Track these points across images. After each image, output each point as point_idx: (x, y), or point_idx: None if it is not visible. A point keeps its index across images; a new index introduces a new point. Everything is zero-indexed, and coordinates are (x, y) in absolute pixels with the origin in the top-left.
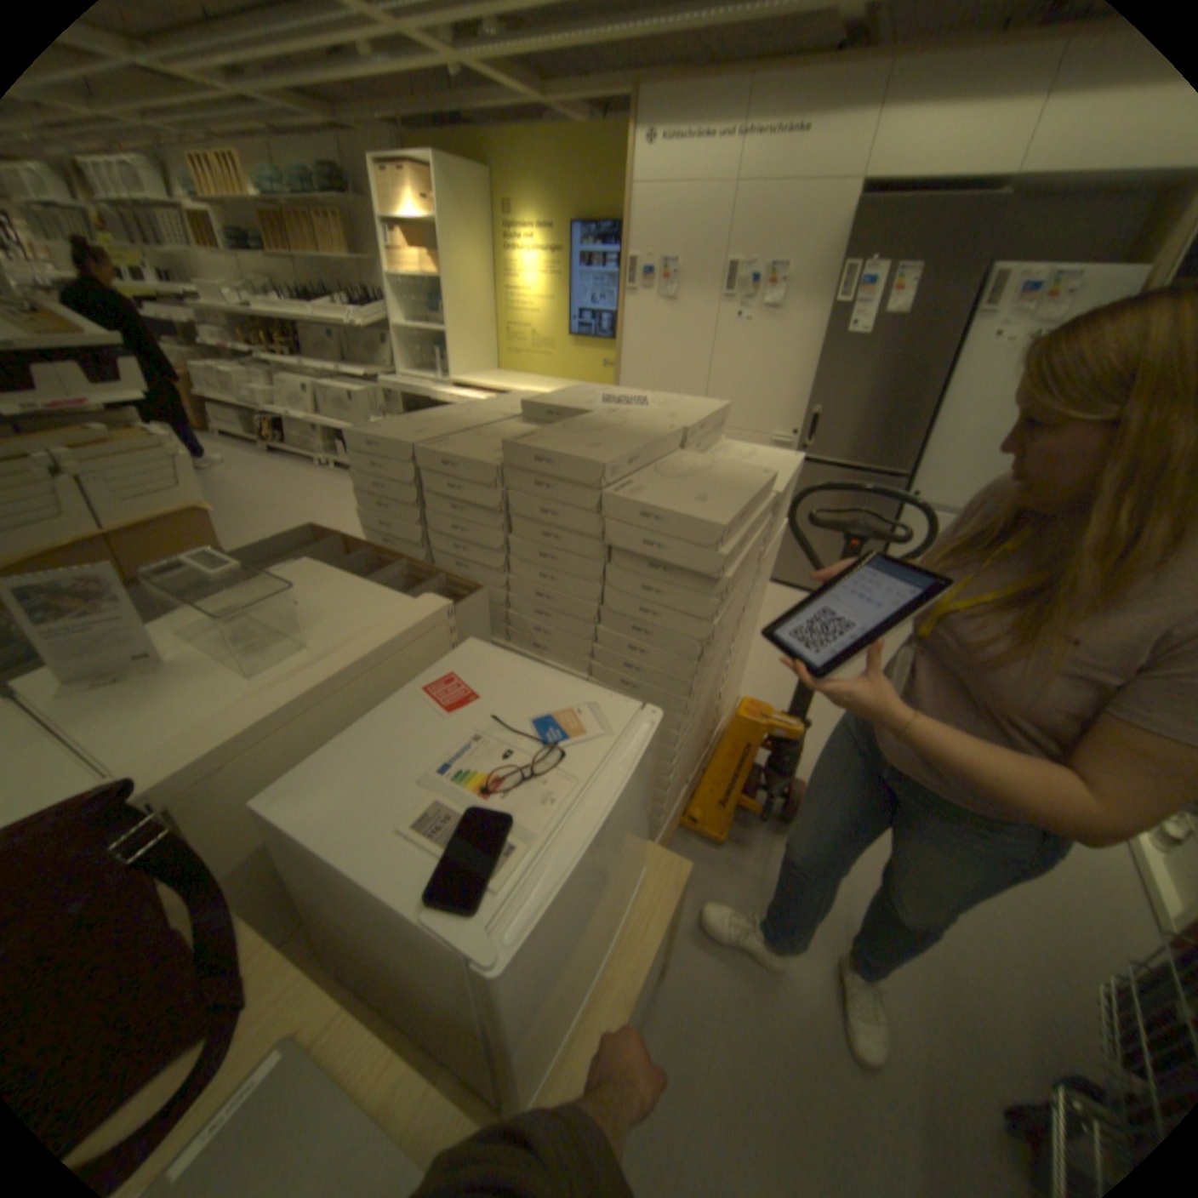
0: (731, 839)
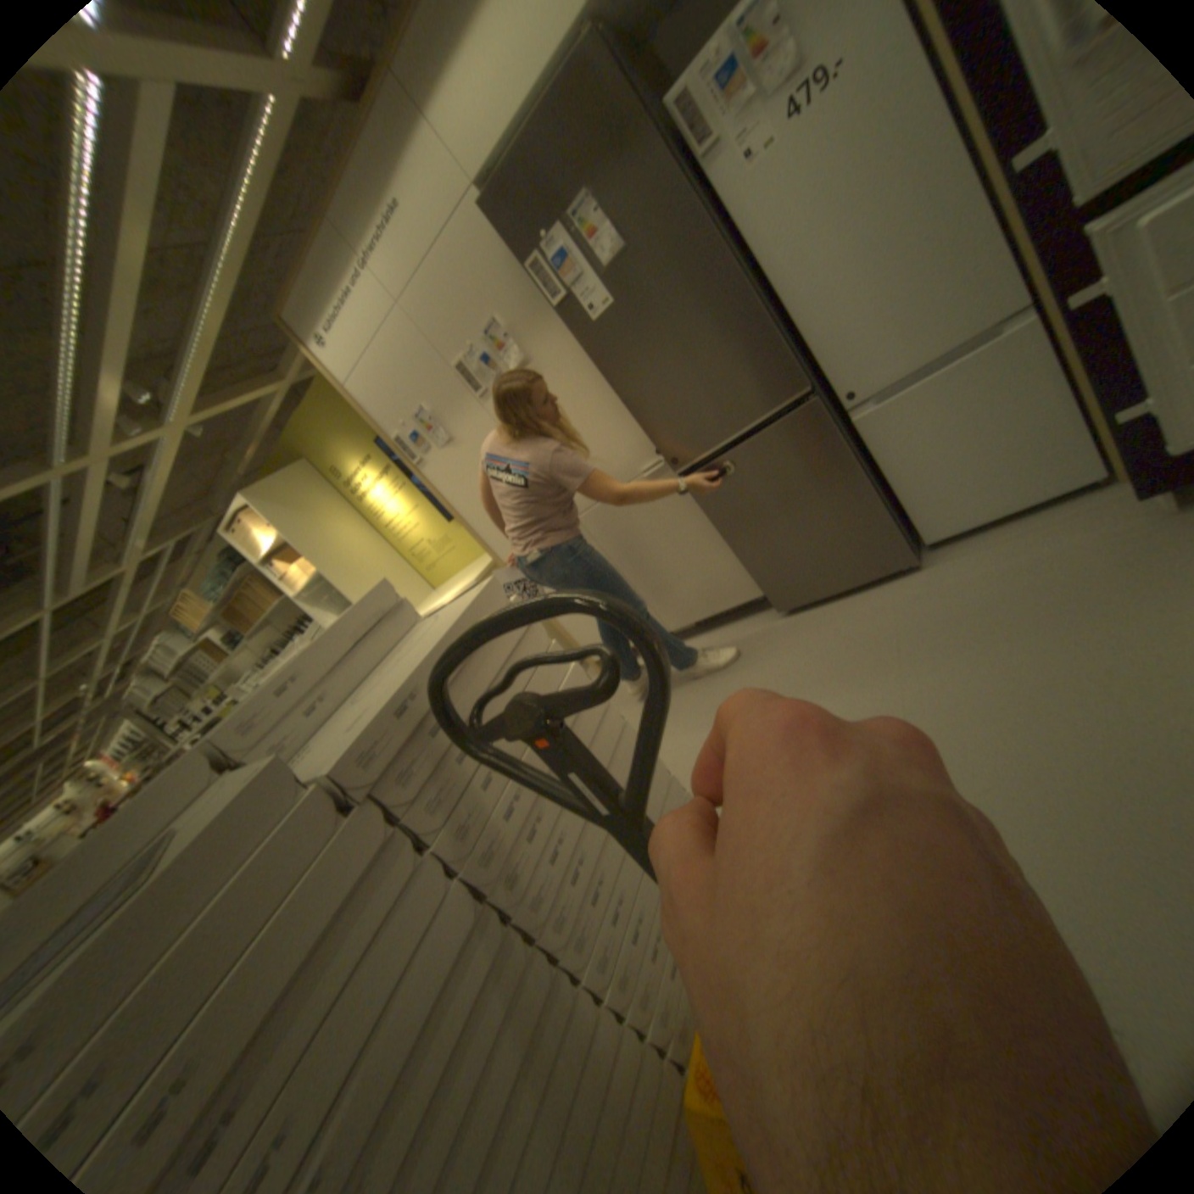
0: None
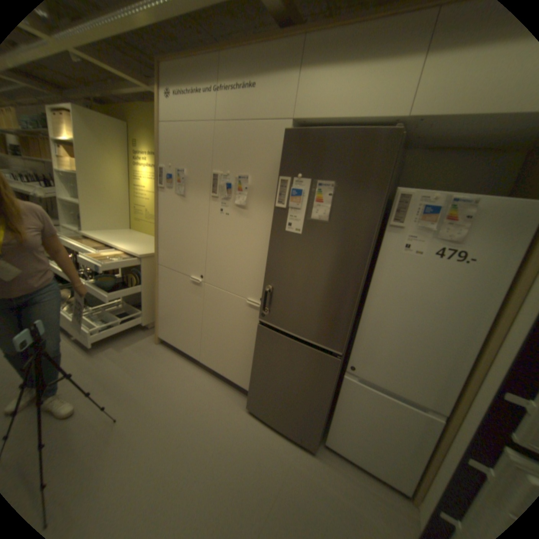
0: None
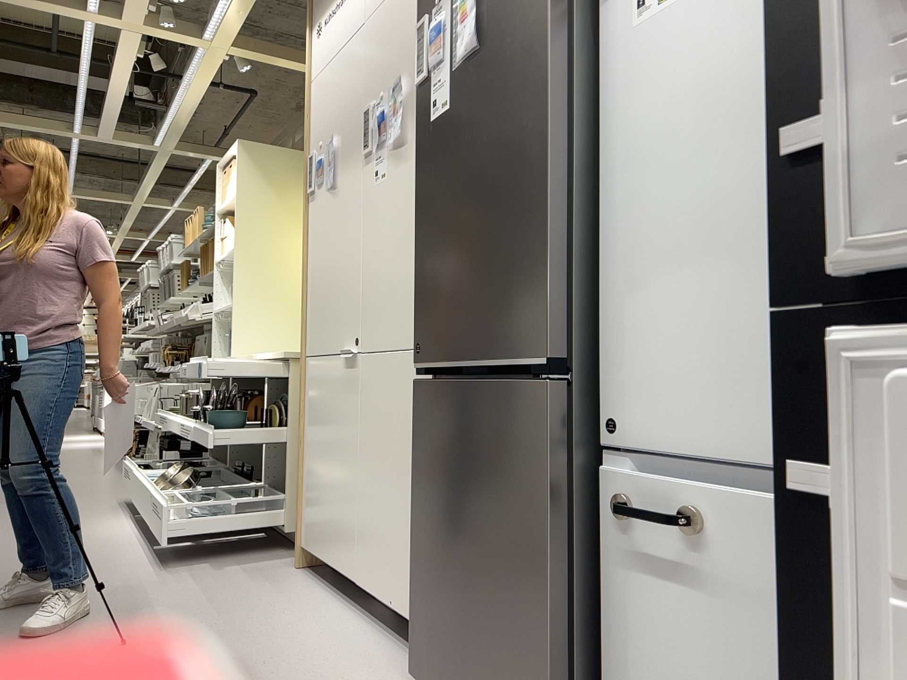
0: None
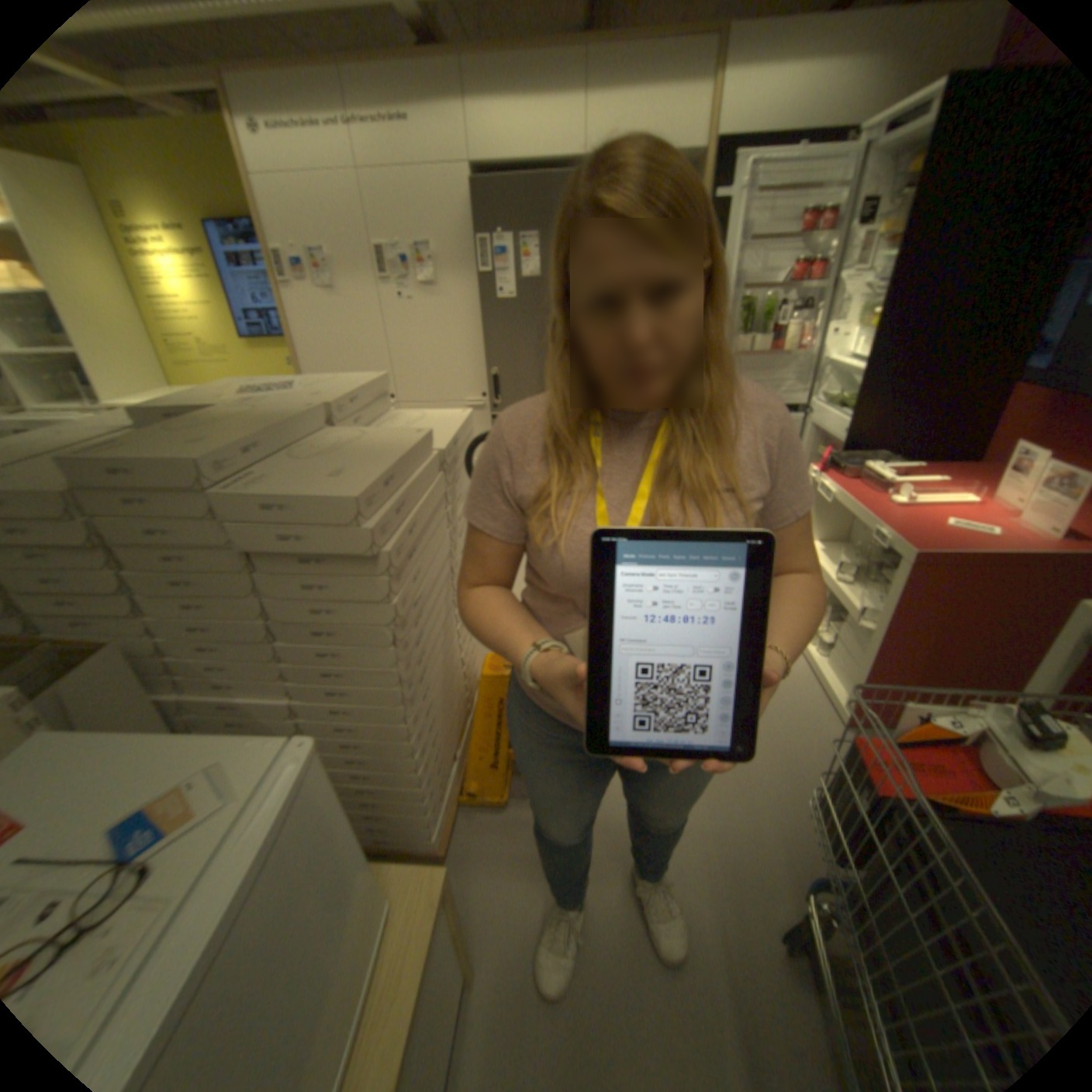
0: (512, 795)
